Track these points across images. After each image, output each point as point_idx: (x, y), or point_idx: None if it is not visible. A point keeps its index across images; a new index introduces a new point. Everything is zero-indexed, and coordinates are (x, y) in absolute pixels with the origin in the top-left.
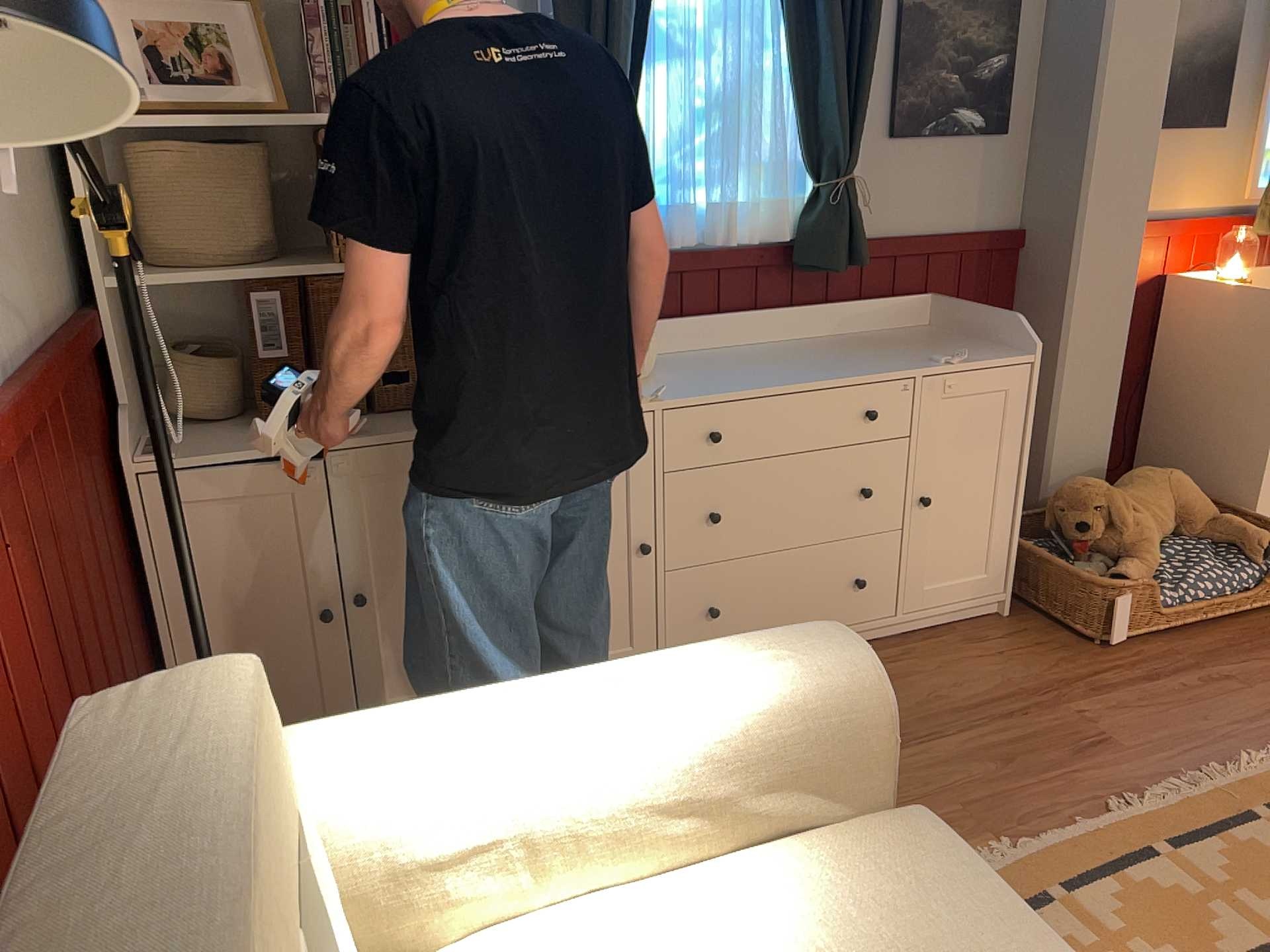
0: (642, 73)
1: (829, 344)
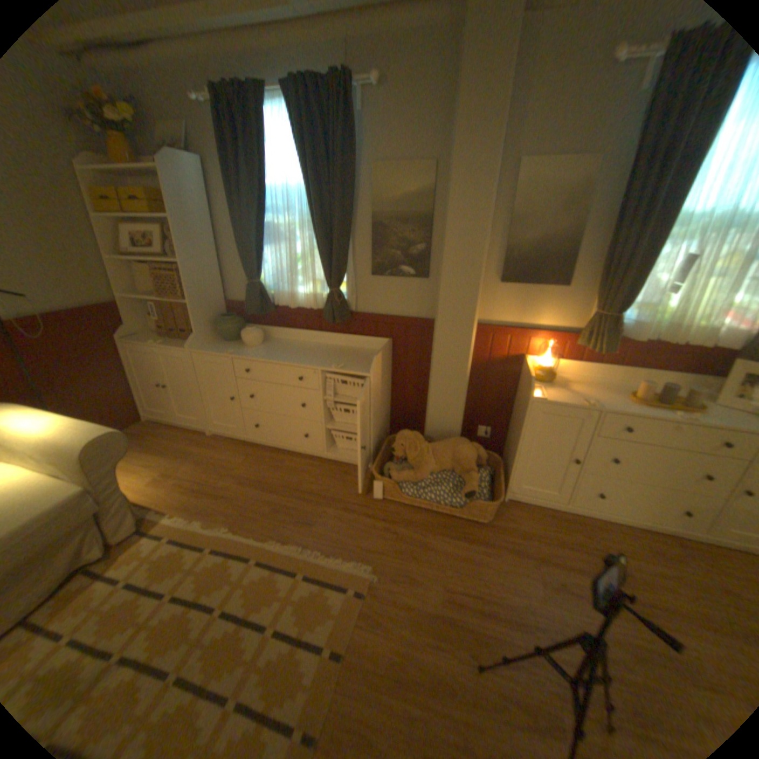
0: (265, 247)
1: (333, 350)
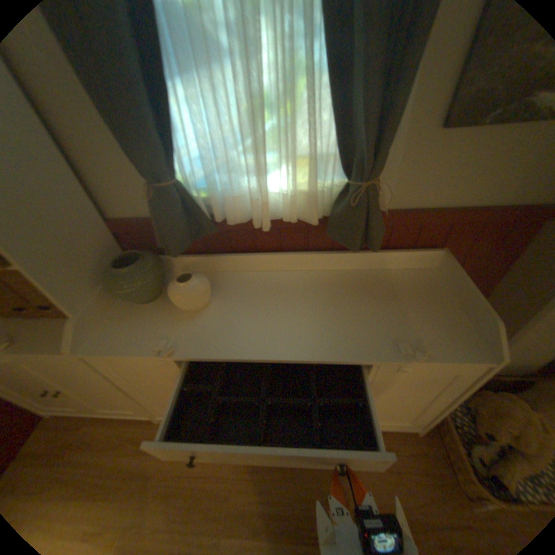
0: (170, 80)
1: (345, 284)
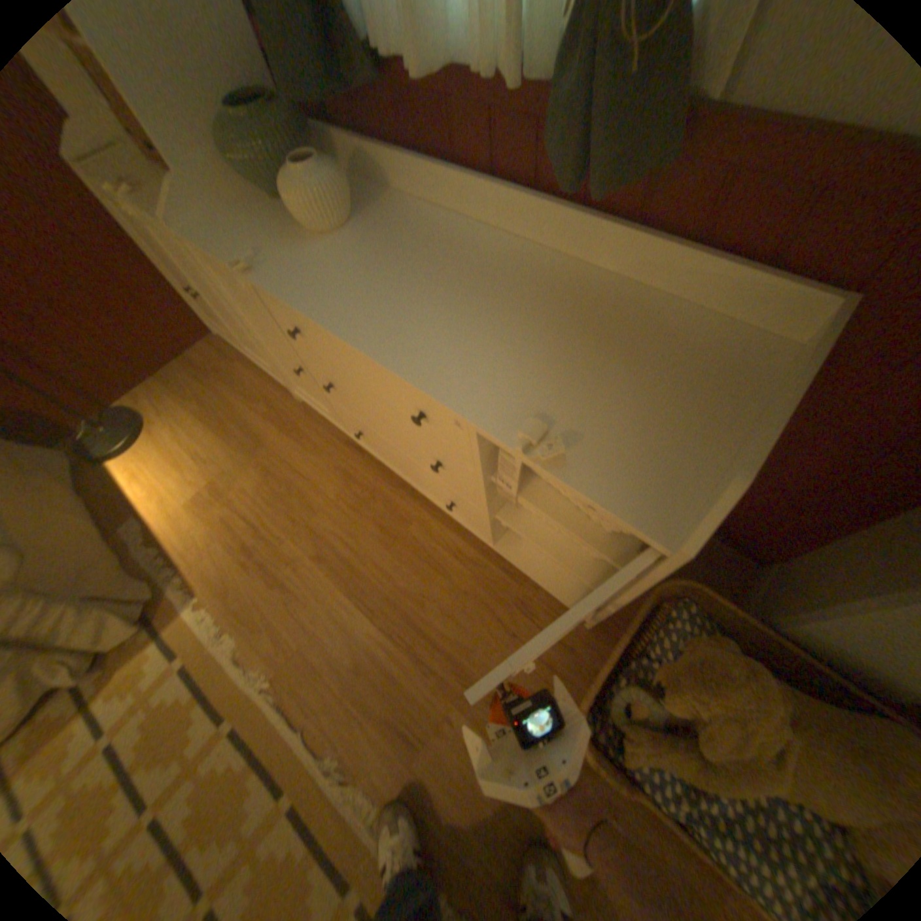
0: None
1: (562, 289)
